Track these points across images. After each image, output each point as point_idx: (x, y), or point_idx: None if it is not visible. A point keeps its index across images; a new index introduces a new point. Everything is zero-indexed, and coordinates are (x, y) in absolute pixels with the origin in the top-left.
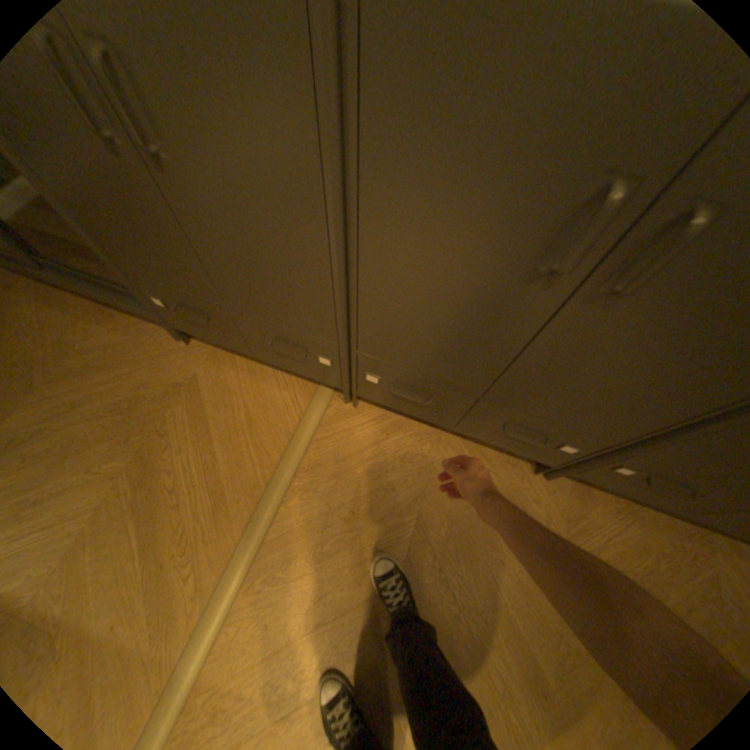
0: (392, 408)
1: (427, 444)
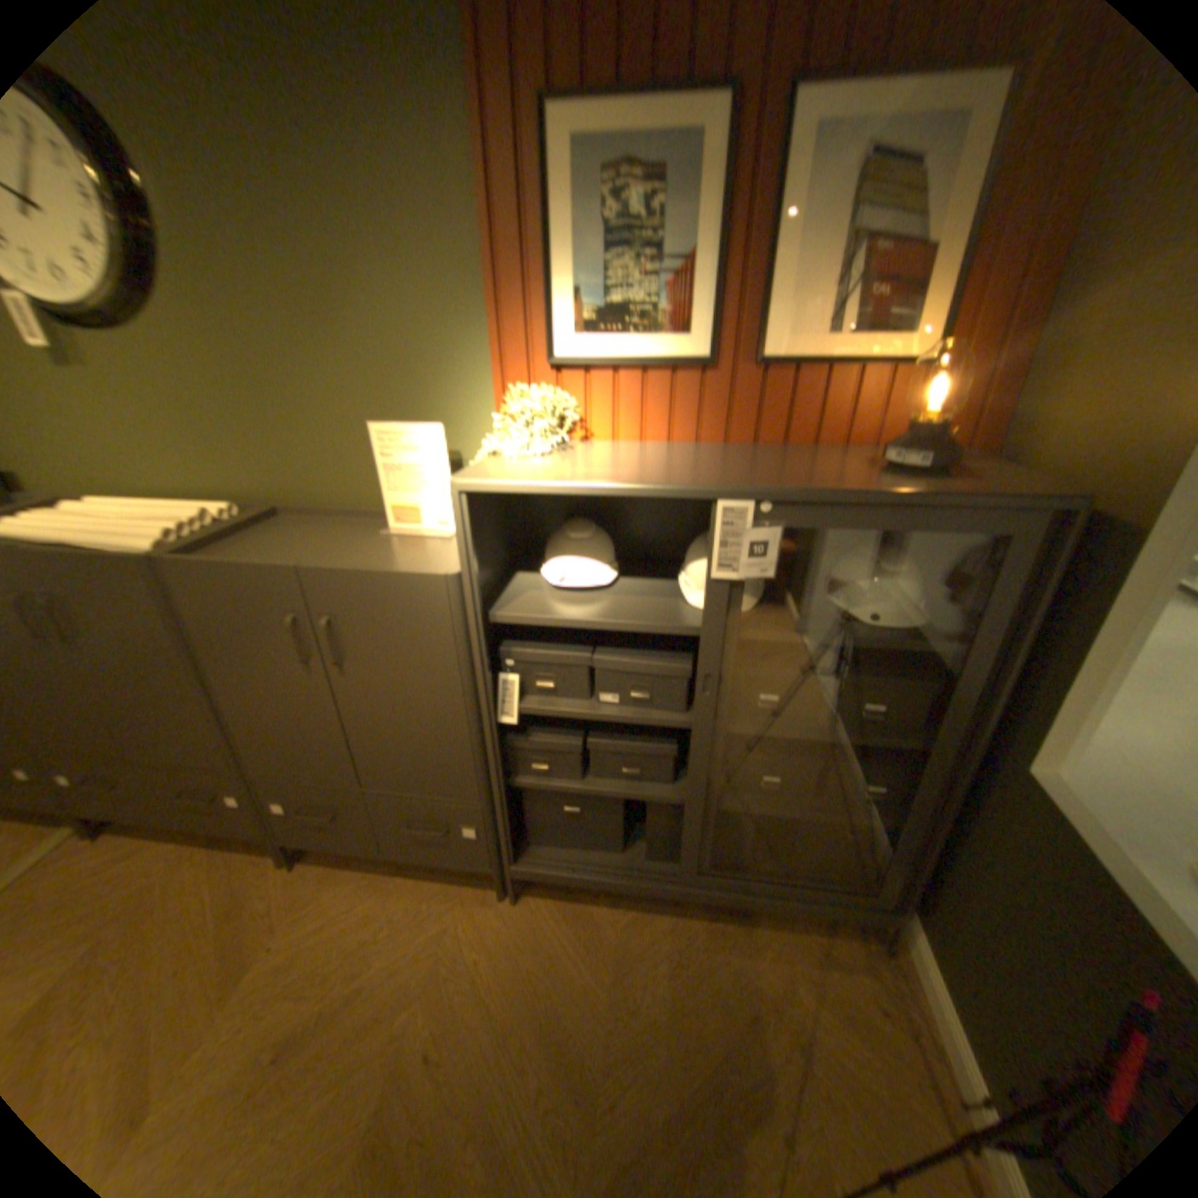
0: (140, 834)
1: (160, 863)
